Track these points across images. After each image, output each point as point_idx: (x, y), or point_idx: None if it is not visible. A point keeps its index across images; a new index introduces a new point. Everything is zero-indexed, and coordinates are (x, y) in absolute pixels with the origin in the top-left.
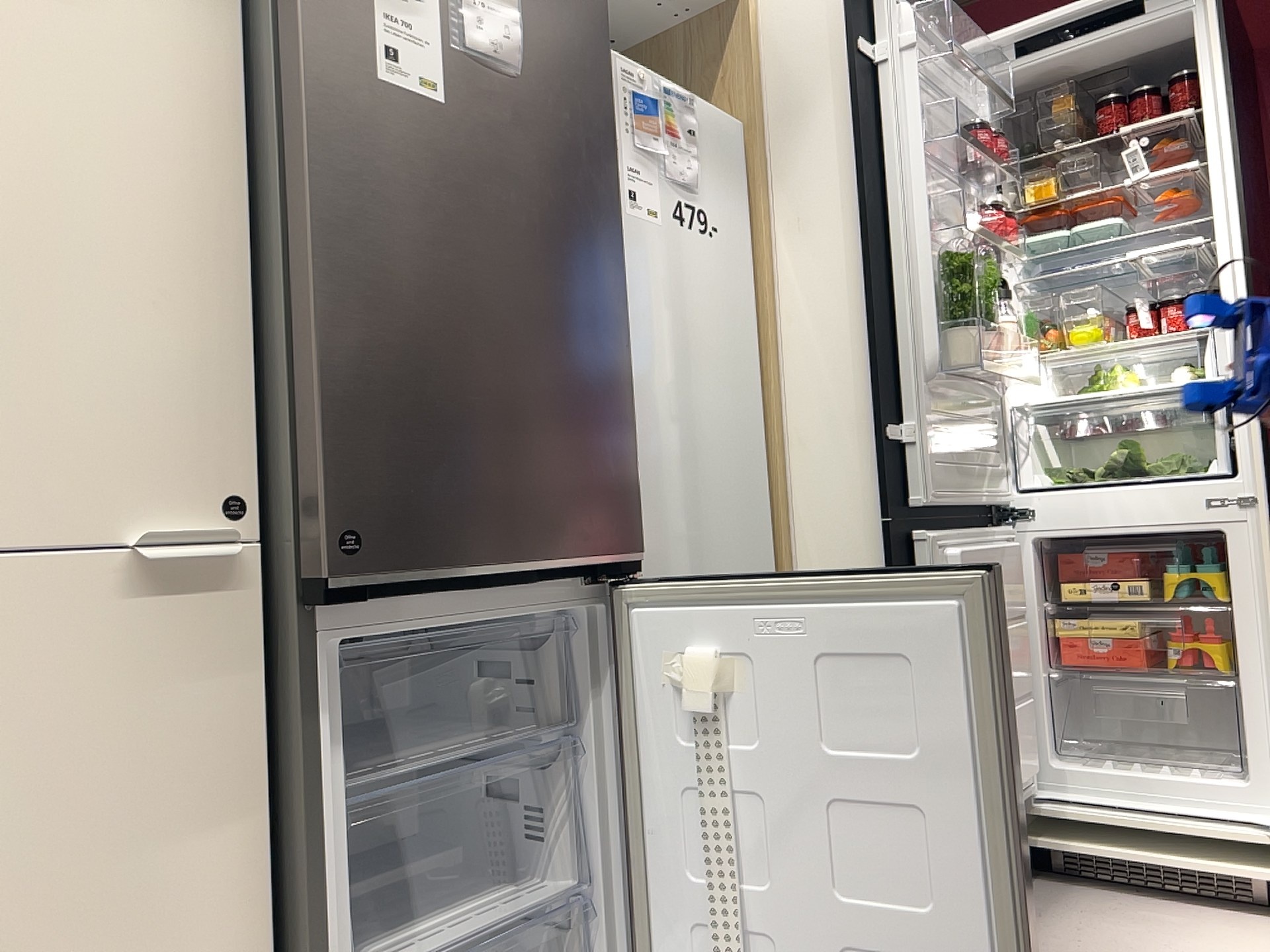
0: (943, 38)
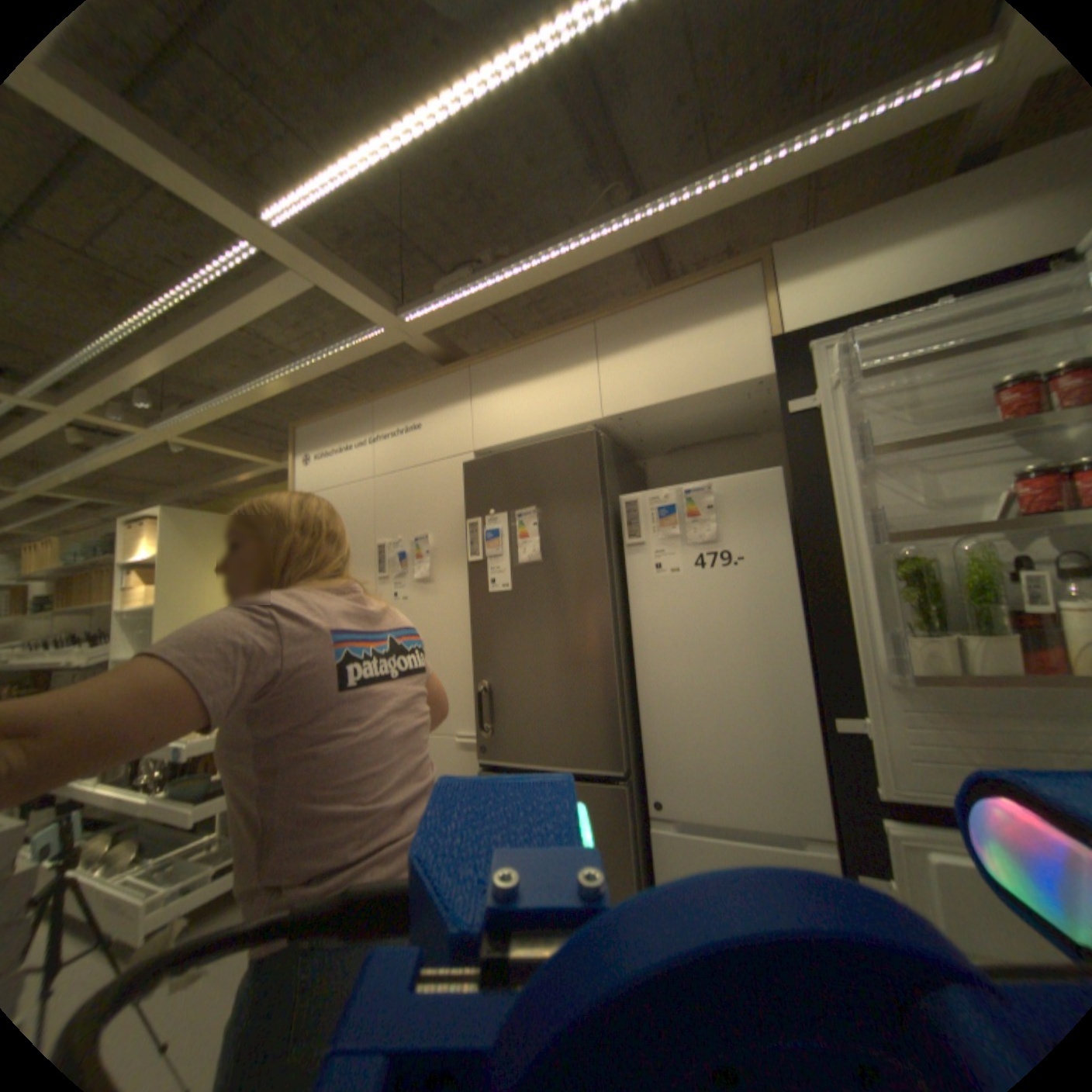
0: (951, 308)
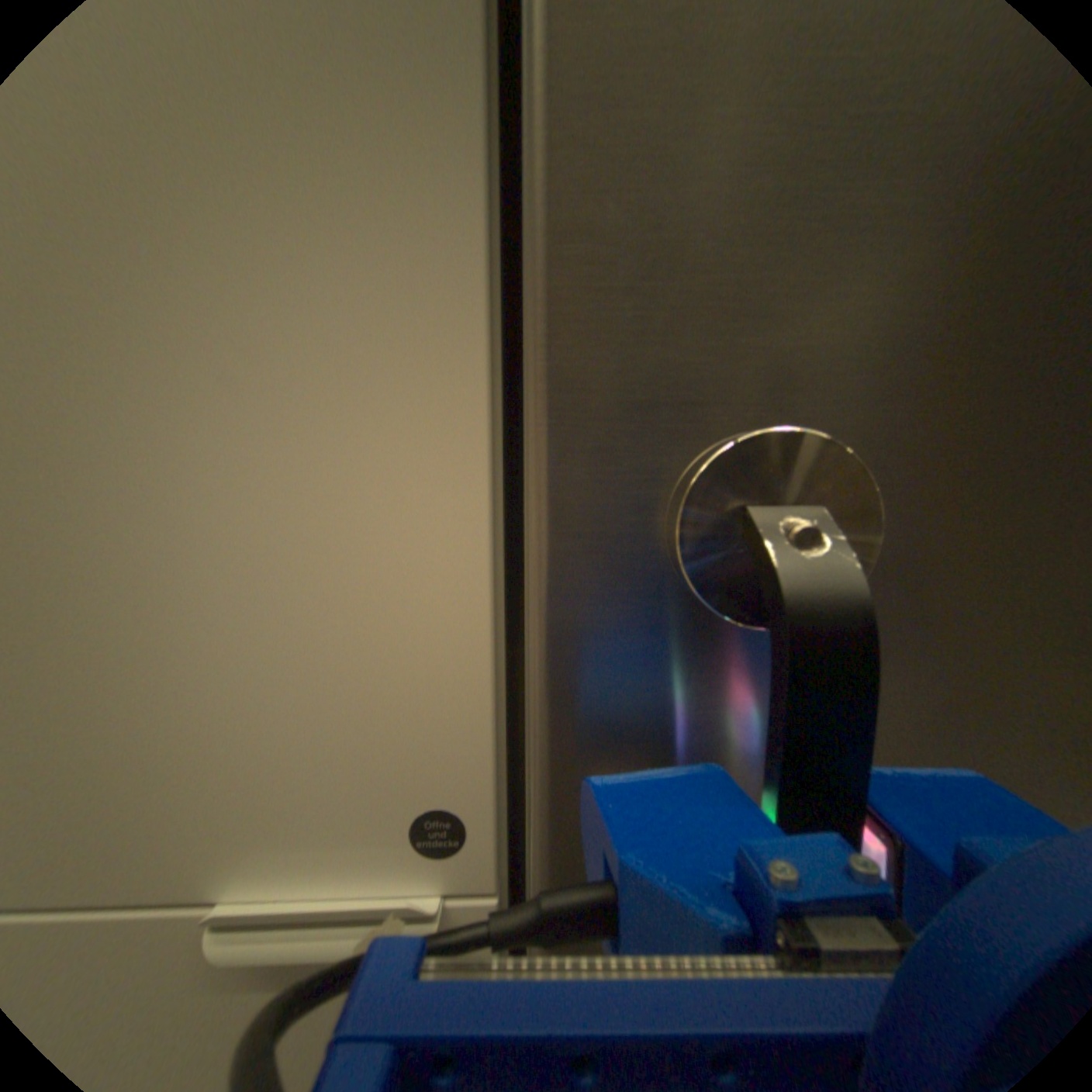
0: None
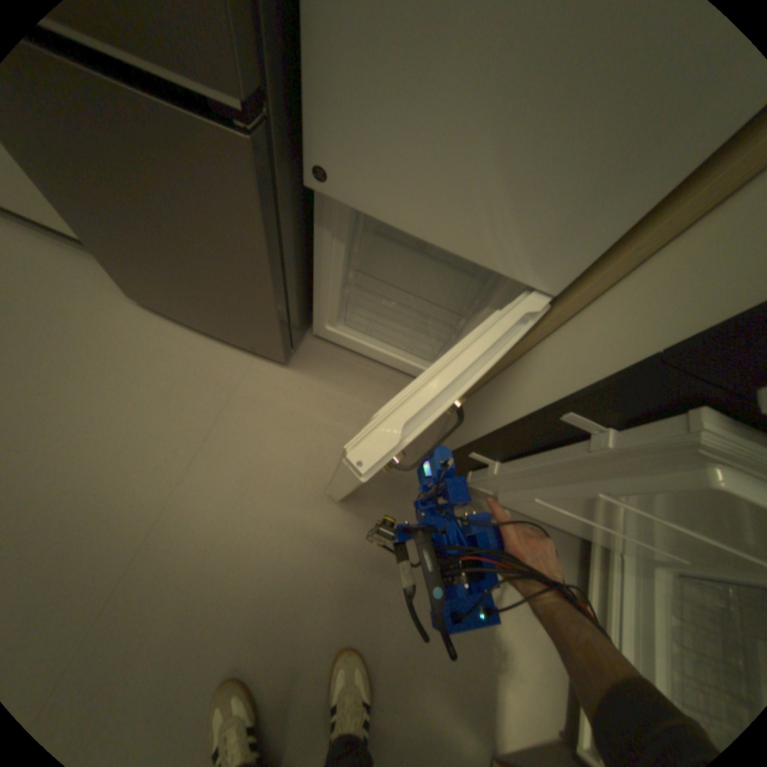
0: None
